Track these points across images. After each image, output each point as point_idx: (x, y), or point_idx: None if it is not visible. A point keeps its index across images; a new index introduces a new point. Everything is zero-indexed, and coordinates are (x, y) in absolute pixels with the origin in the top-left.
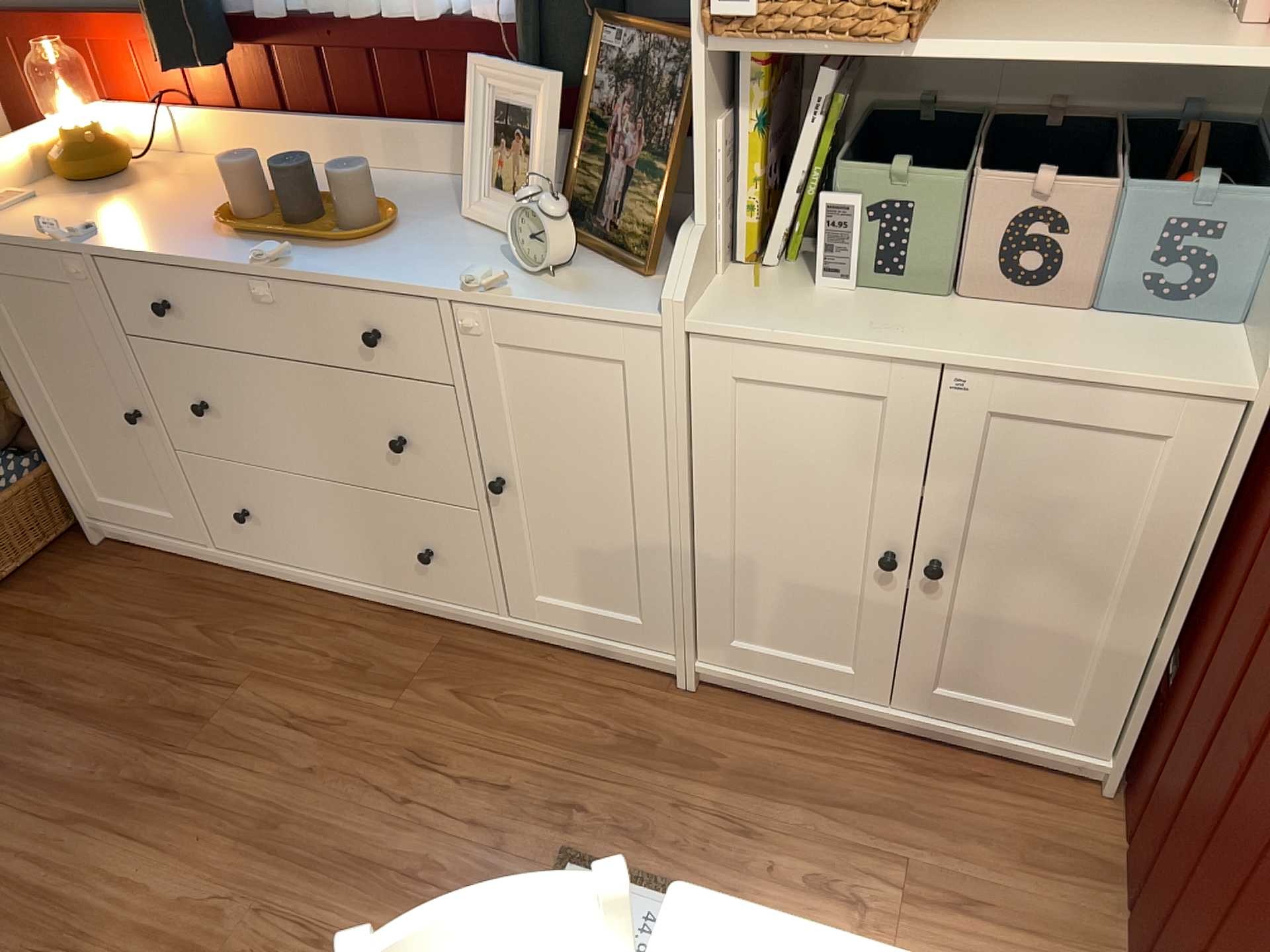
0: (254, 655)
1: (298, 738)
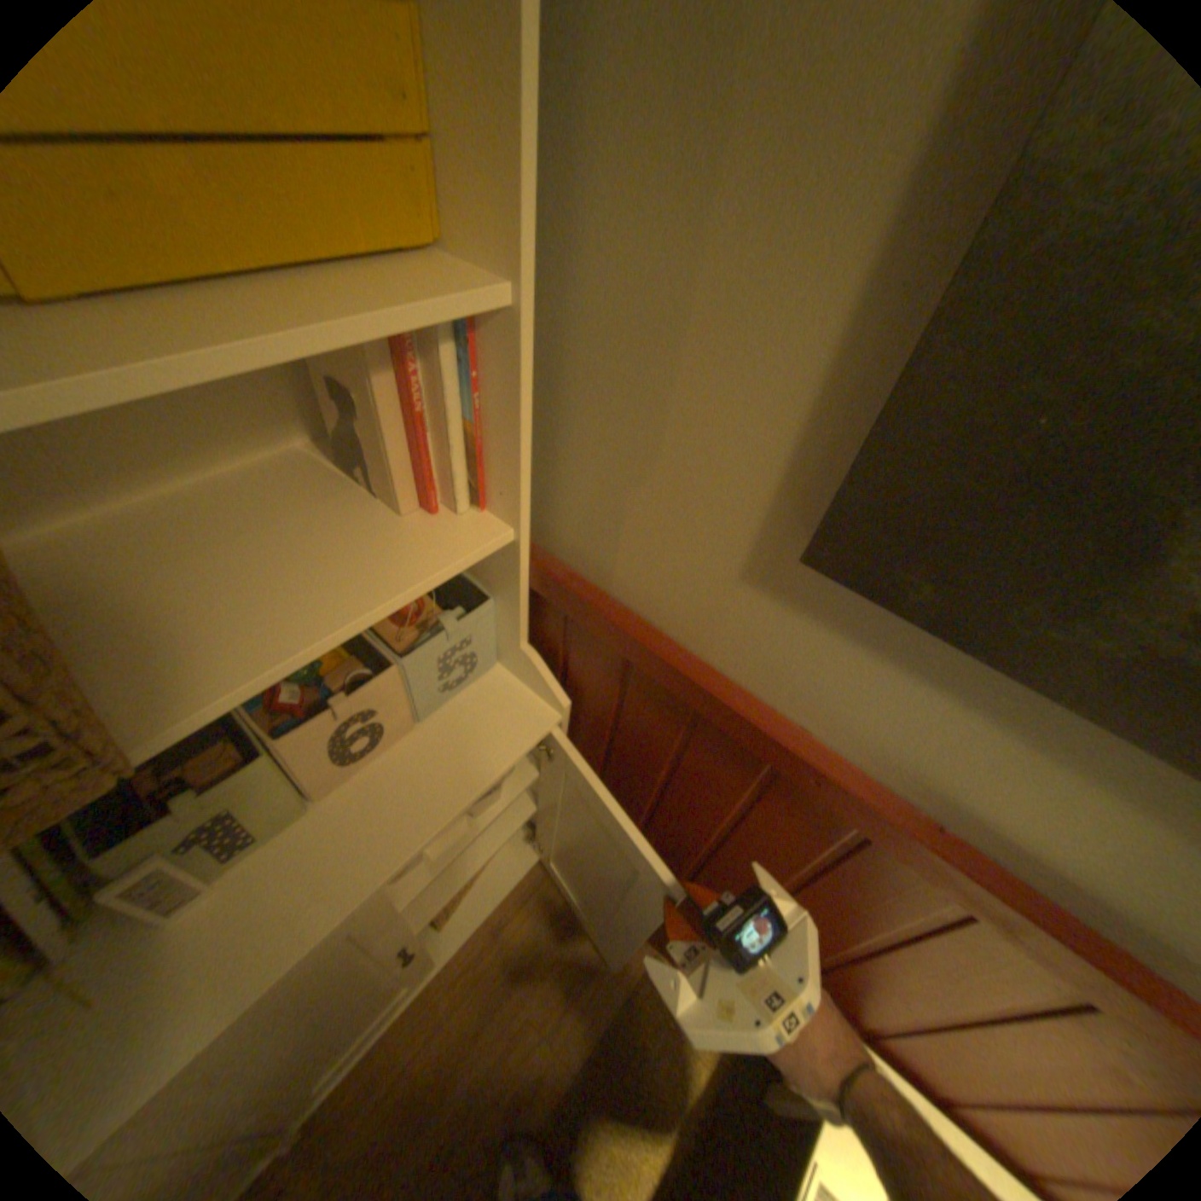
0: None
1: None
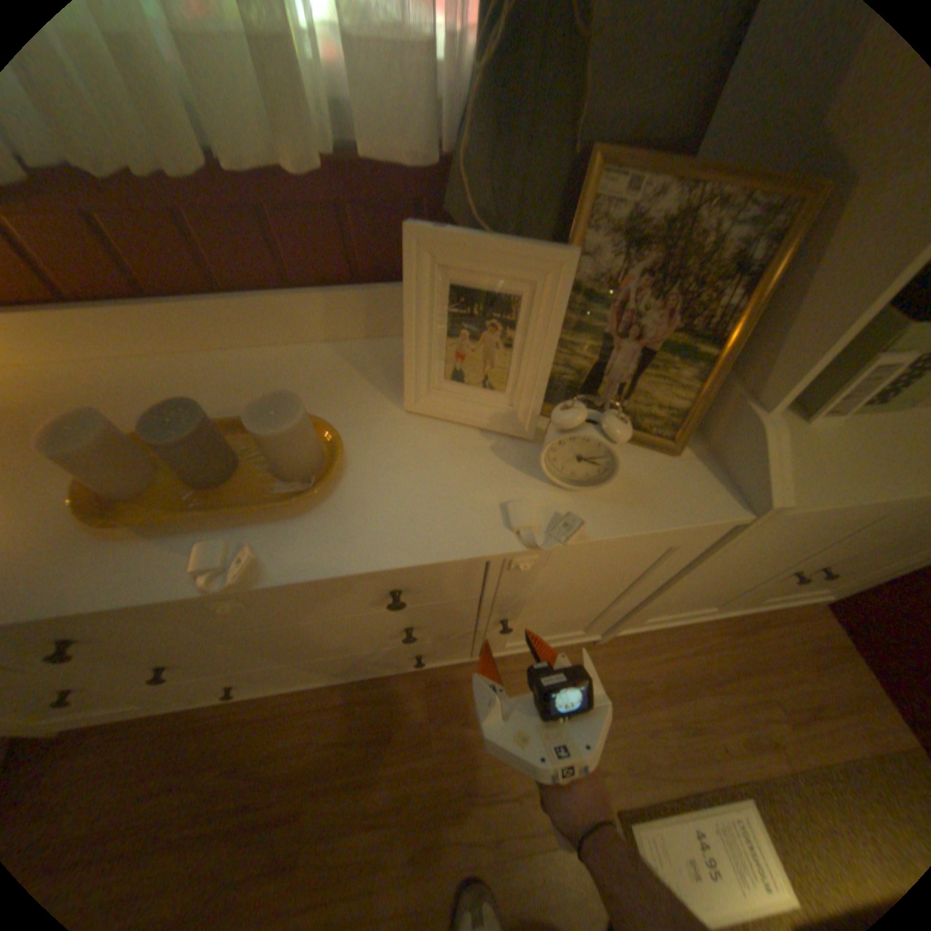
0: (287, 785)
1: (379, 847)
